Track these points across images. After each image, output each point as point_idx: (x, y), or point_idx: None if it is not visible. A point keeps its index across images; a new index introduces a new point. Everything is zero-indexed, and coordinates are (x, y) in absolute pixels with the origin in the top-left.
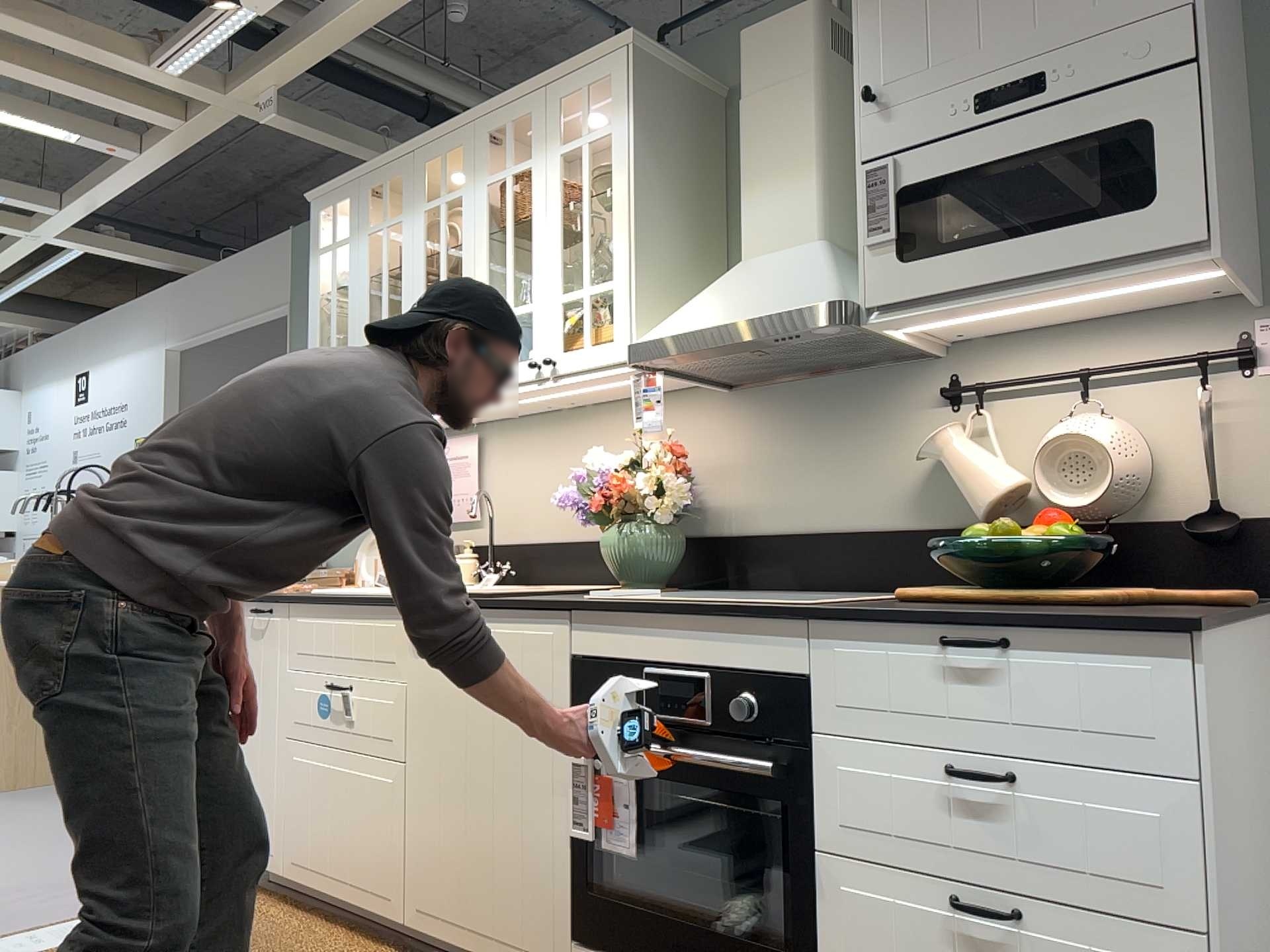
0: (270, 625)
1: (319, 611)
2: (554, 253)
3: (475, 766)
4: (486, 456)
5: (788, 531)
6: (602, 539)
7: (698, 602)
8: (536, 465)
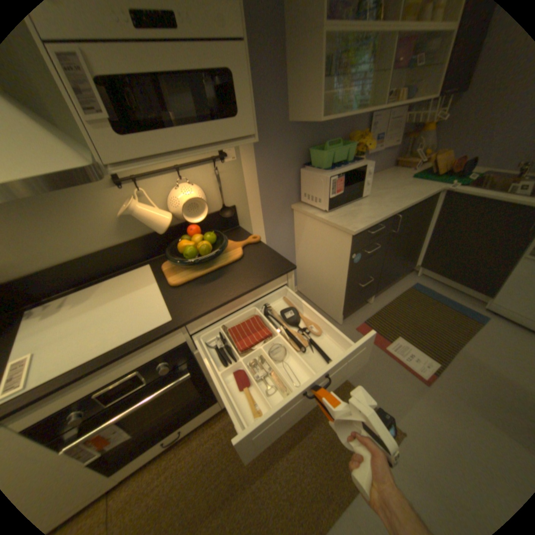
0: None
1: None
2: None
3: None
4: None
5: (47, 266)
6: None
7: (101, 352)
8: None
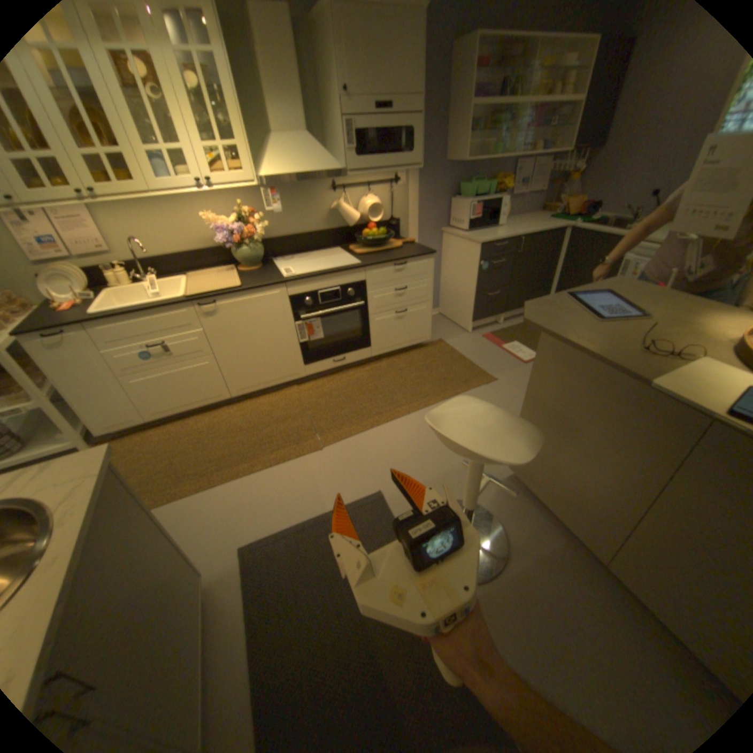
0: (66, 339)
1: (117, 320)
2: (190, 118)
3: (253, 341)
4: (96, 215)
5: (287, 235)
6: (229, 252)
7: (327, 270)
8: (142, 218)
